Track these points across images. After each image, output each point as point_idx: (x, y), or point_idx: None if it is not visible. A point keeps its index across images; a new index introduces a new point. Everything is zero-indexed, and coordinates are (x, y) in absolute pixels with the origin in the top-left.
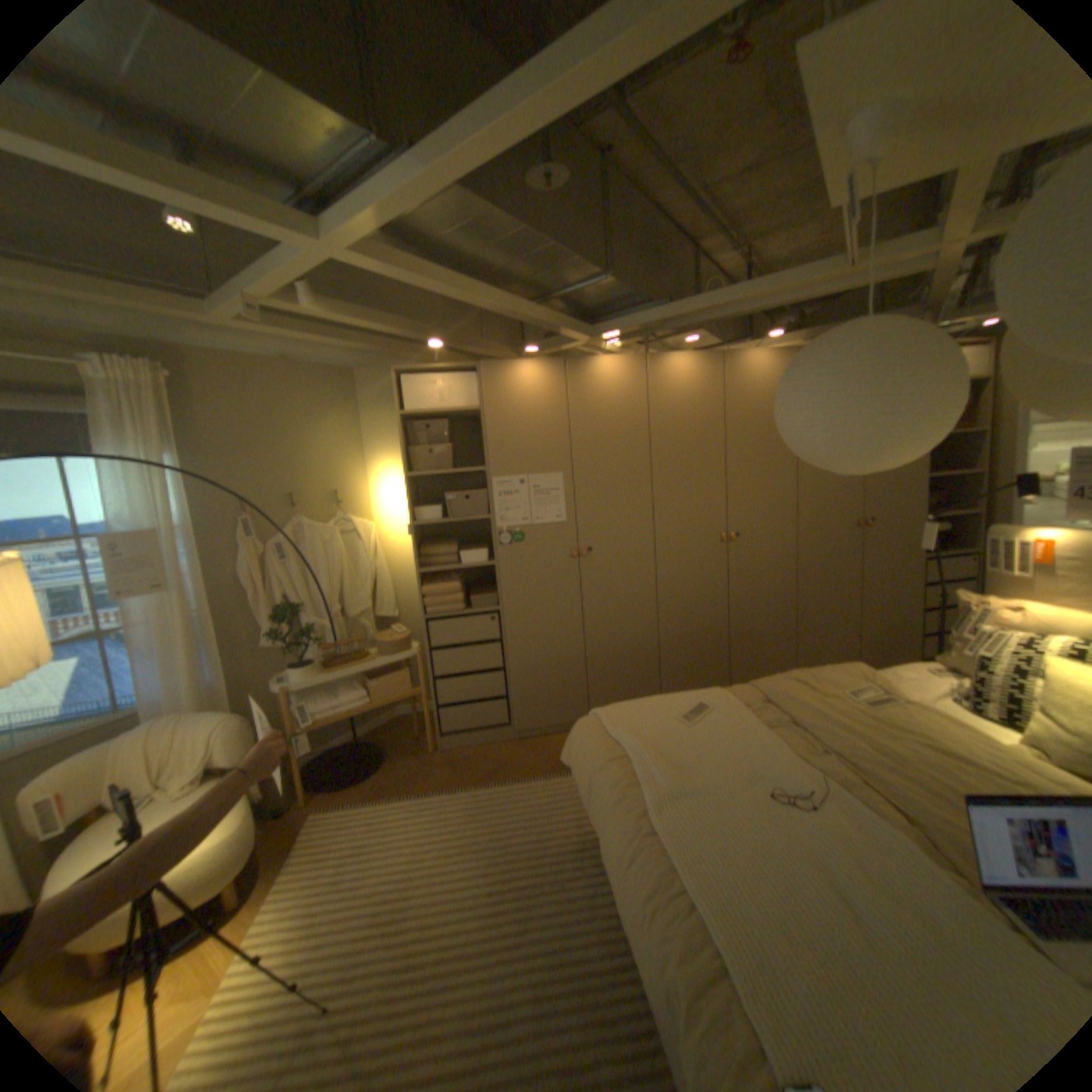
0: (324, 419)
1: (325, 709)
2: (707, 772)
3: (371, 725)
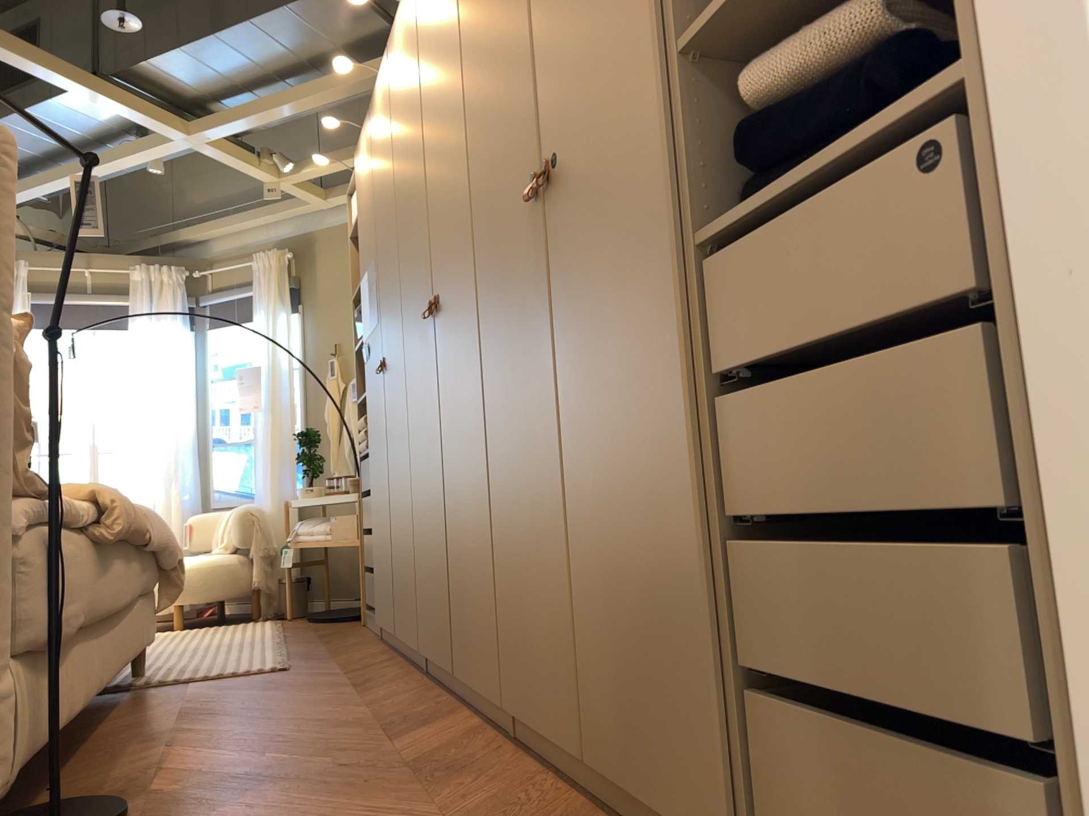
0: None
1: (311, 527)
2: None
3: None
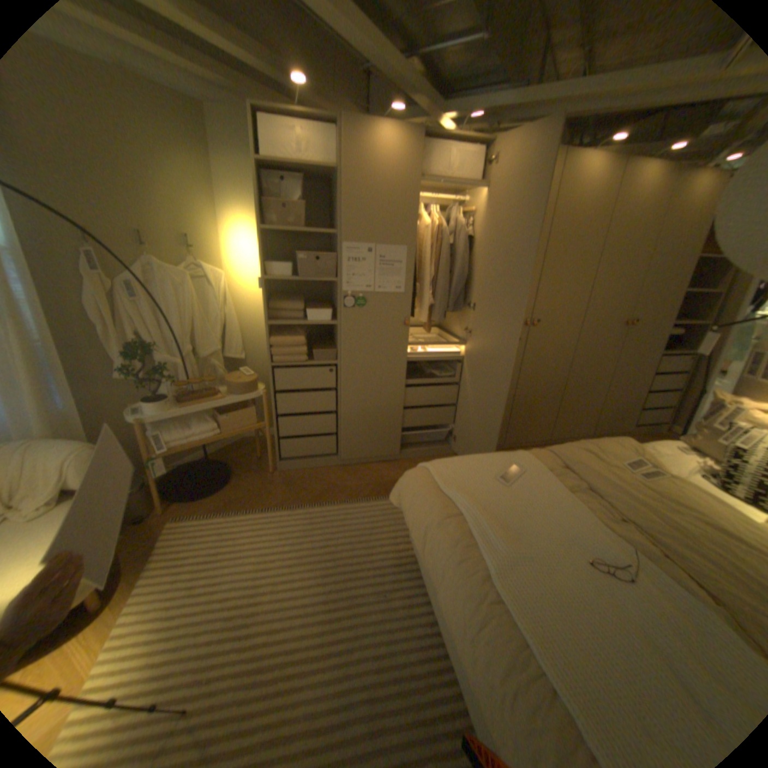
0: (172, 154)
1: (178, 438)
2: (532, 534)
3: (219, 445)
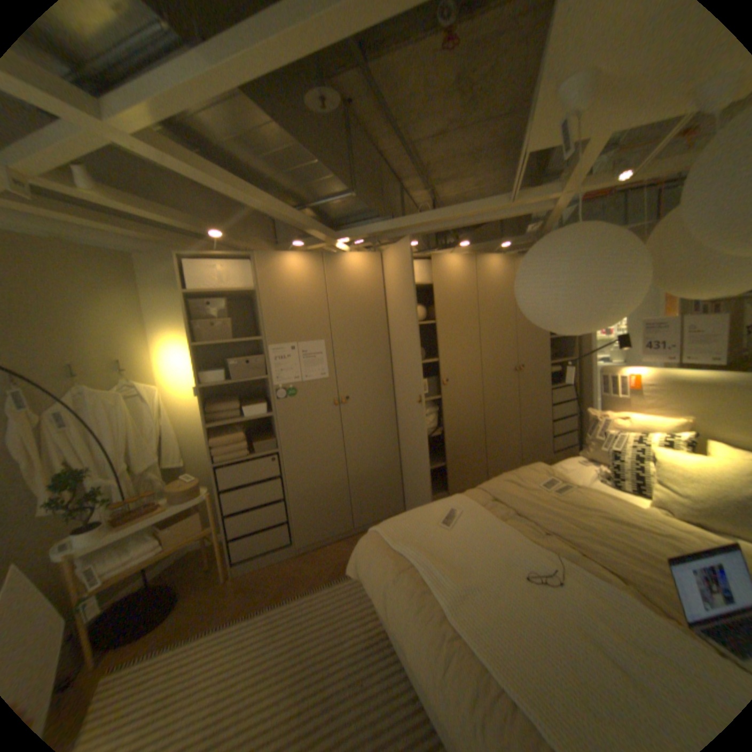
0: (105, 296)
1: (116, 566)
2: (476, 567)
3: (161, 567)
